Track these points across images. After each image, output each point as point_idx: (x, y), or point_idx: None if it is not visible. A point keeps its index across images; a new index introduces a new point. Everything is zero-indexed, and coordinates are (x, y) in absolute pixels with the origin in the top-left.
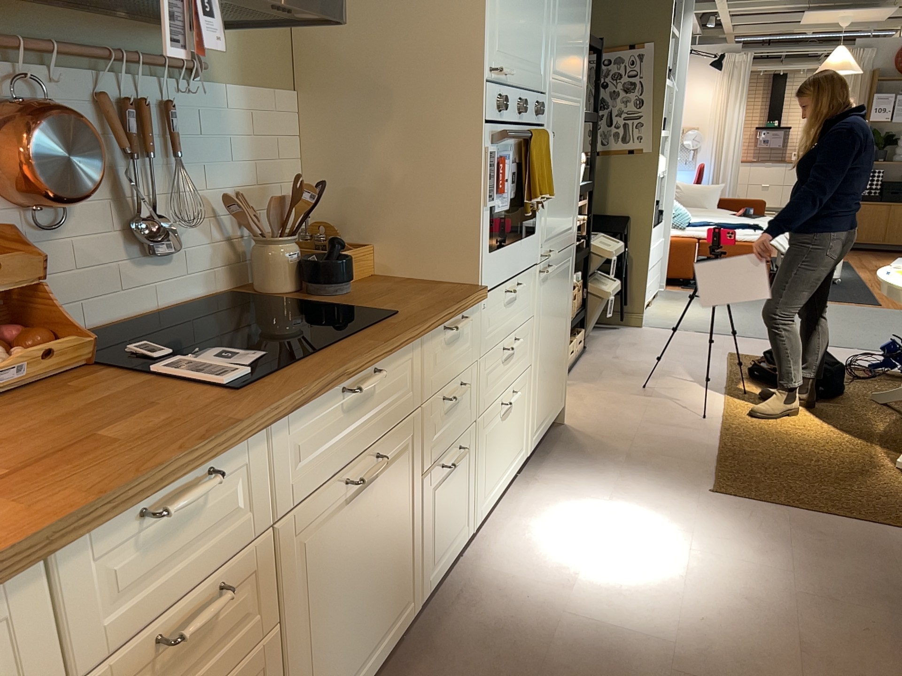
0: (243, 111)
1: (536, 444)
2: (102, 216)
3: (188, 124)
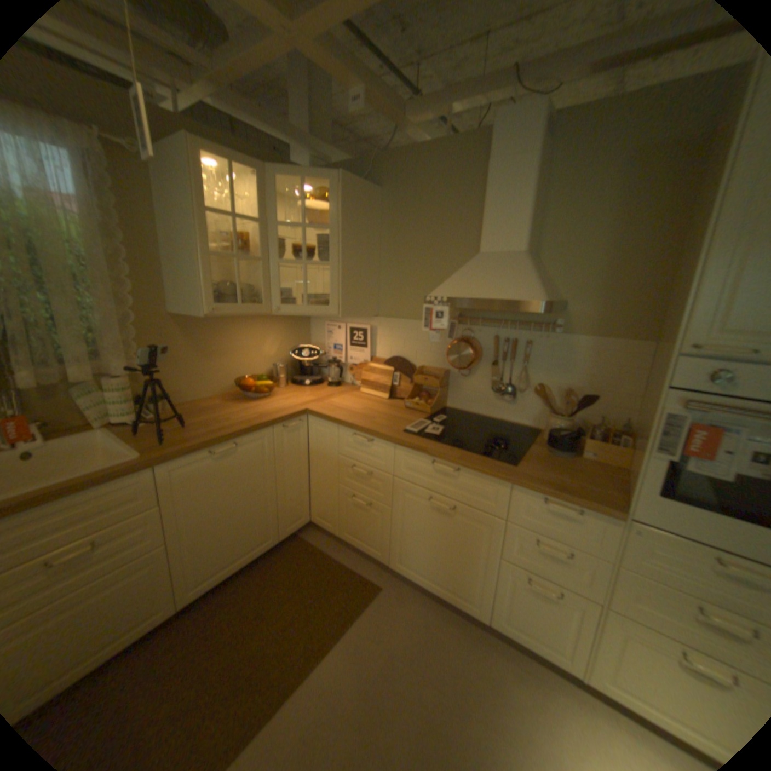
0: (588, 348)
1: None
2: (486, 377)
3: (541, 350)
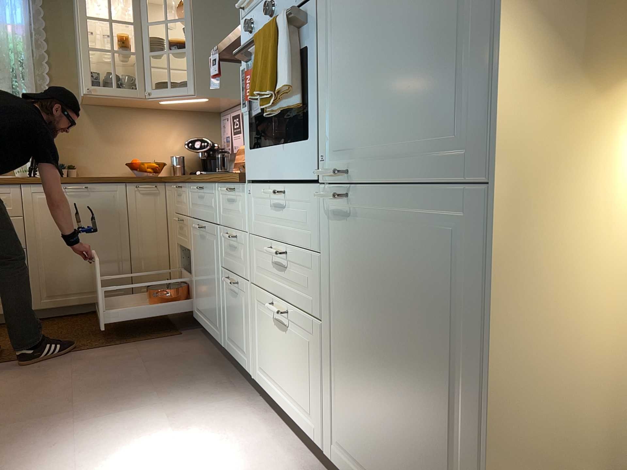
0: None
1: None
2: None
3: None
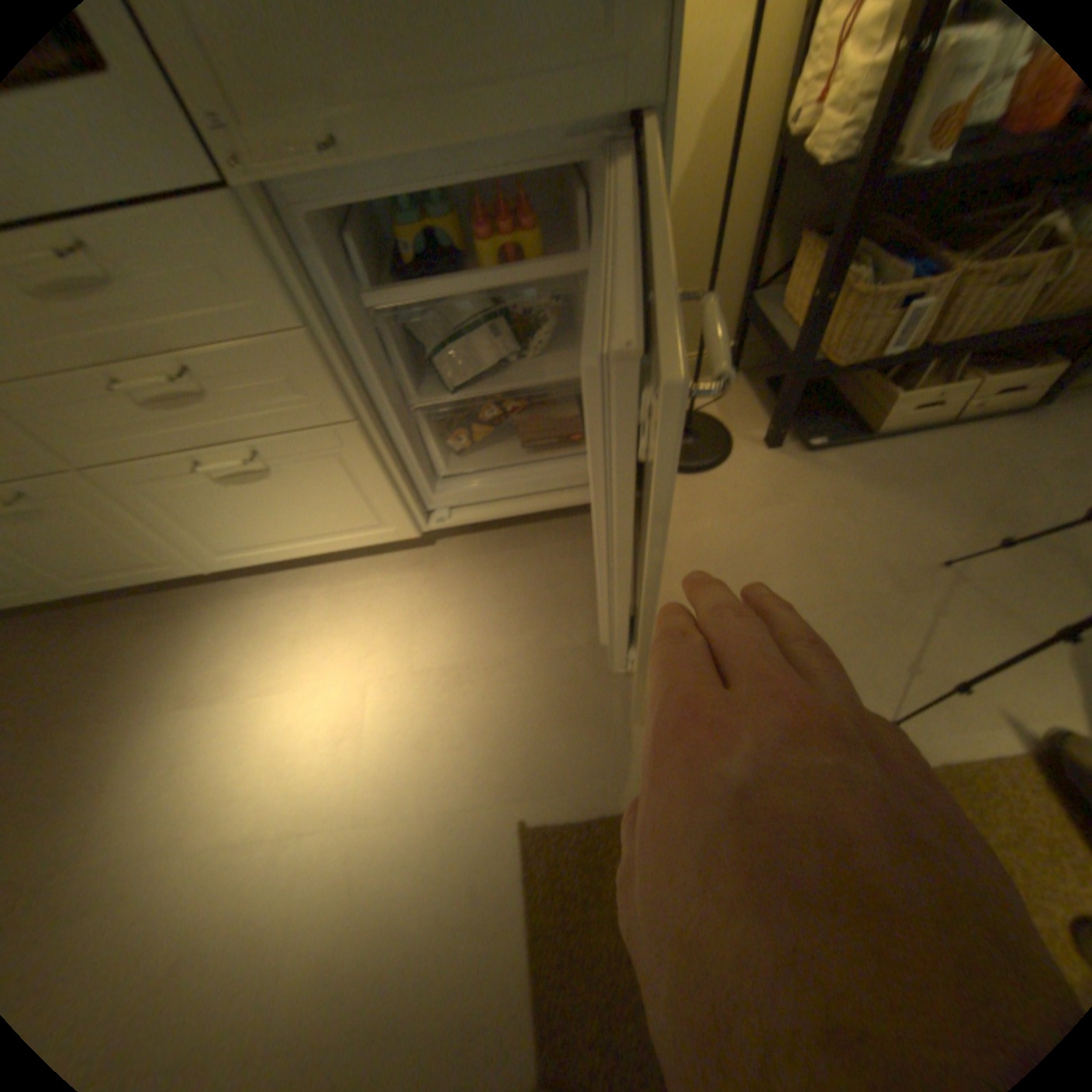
0: None
1: (464, 531)
2: None
3: None
